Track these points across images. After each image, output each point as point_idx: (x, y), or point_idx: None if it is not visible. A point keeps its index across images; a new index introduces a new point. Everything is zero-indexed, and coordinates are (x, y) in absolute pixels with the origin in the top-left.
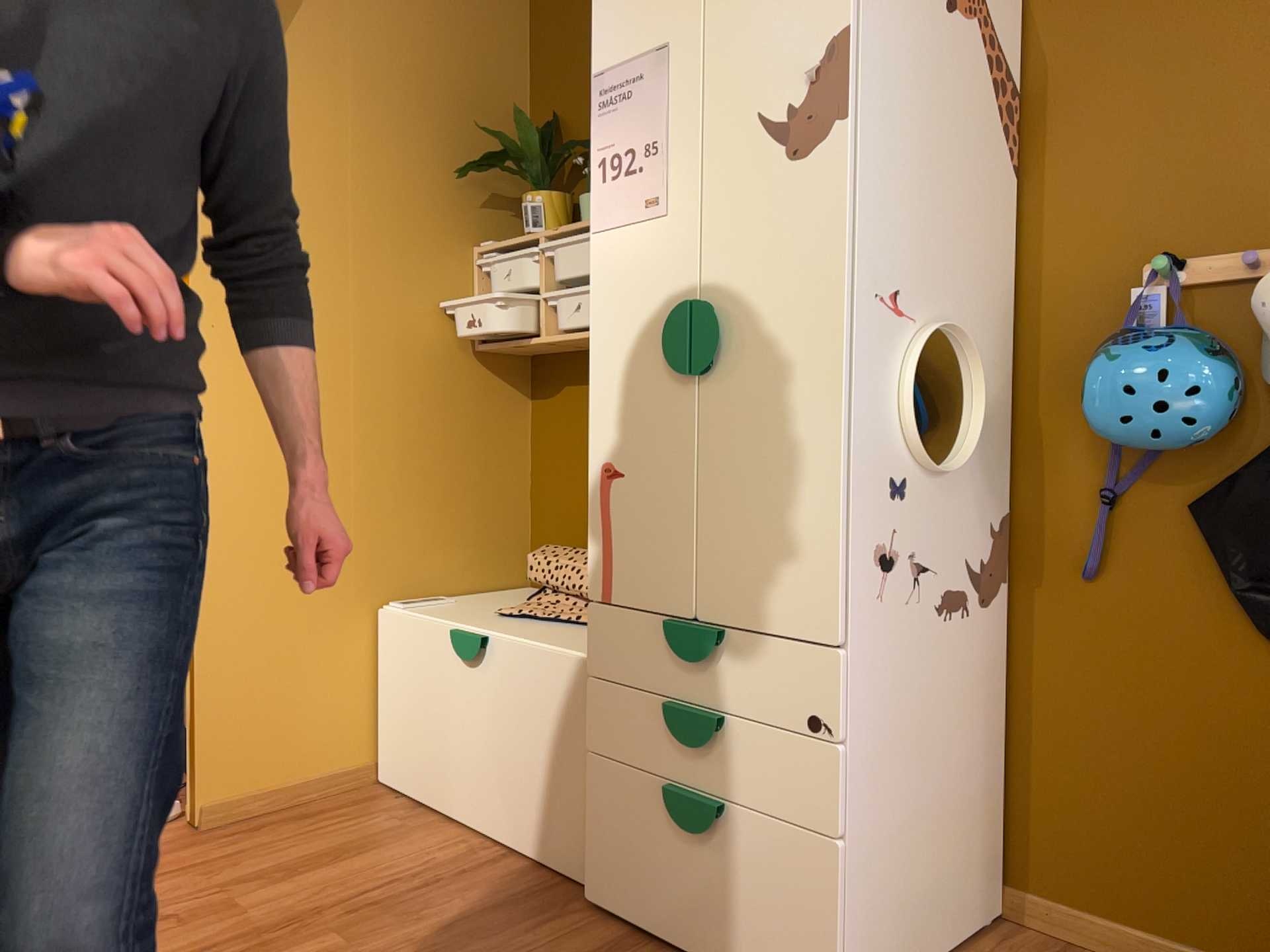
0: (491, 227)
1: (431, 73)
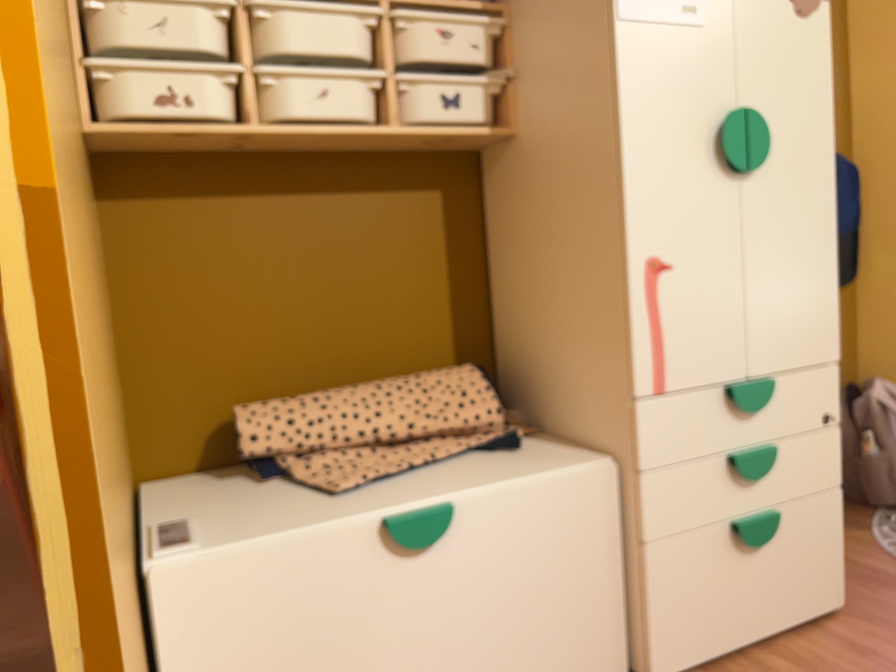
0: None
1: None
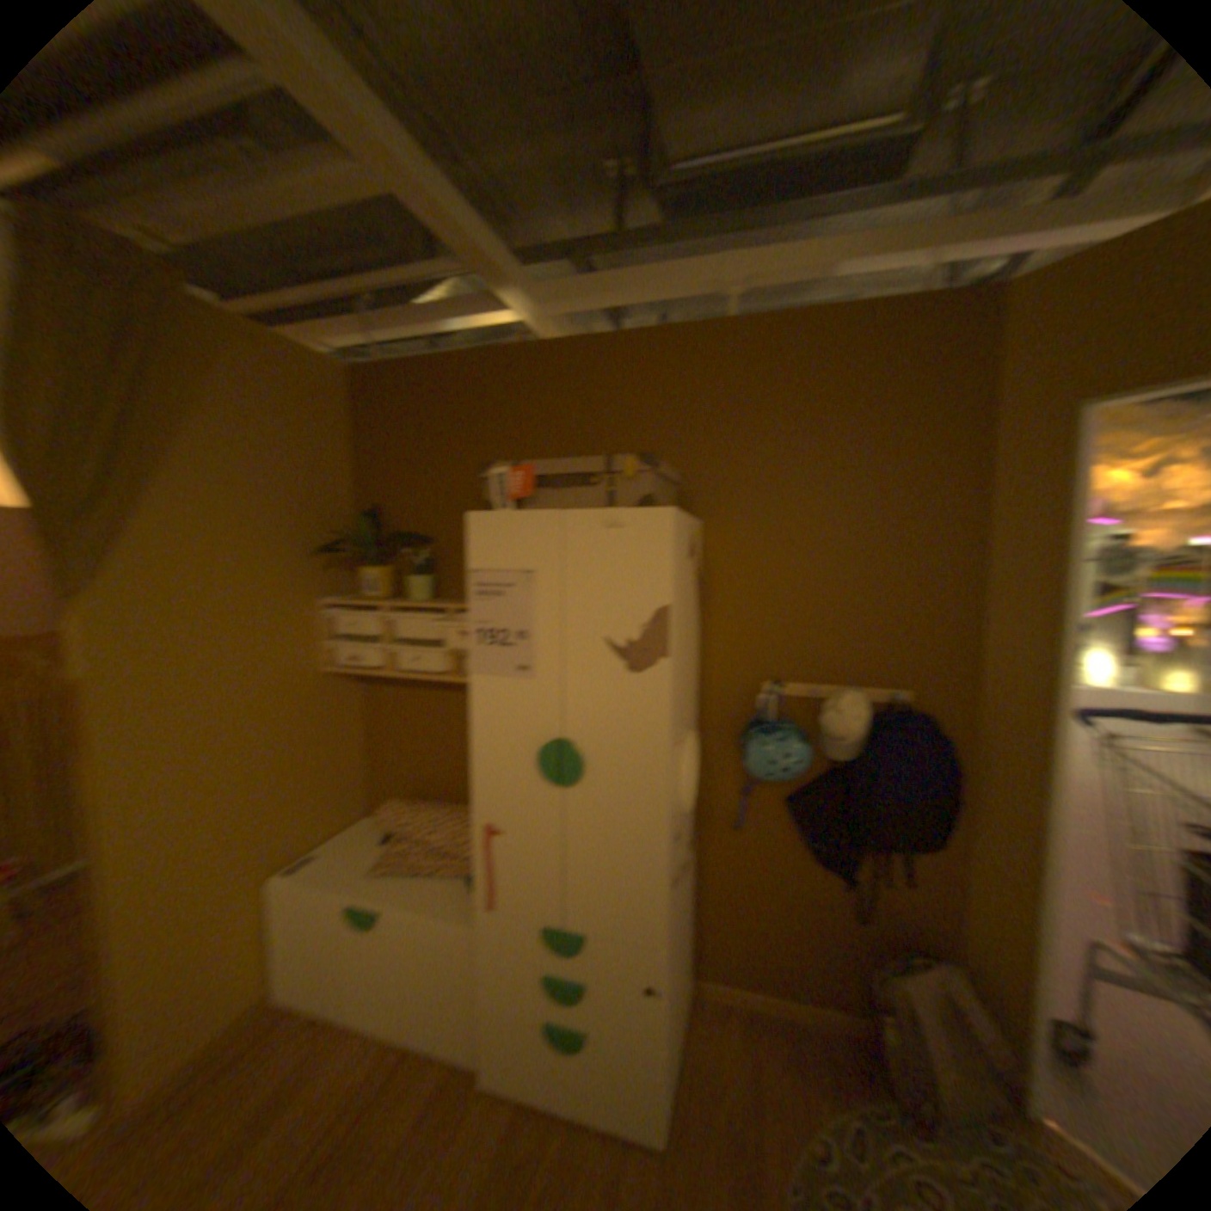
0: (325, 583)
1: (275, 479)
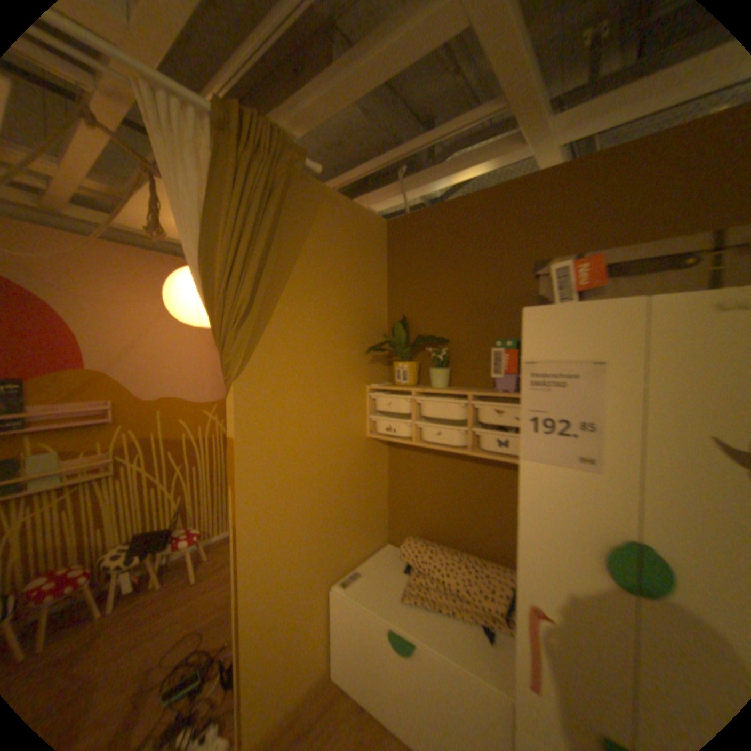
0: (373, 372)
1: (347, 299)
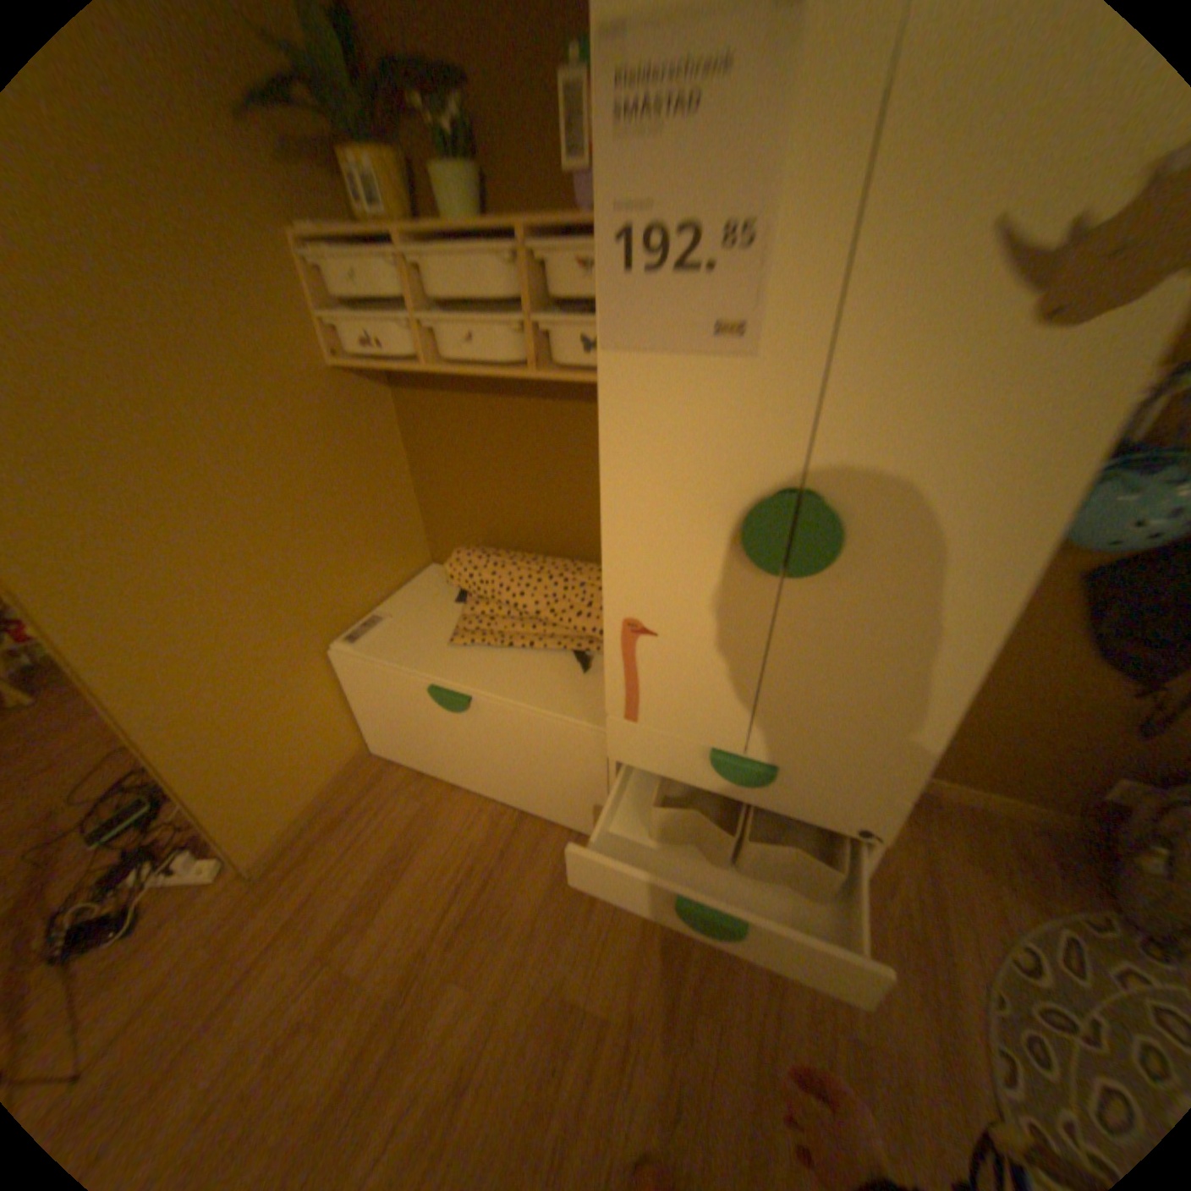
0: (294, 188)
1: None
